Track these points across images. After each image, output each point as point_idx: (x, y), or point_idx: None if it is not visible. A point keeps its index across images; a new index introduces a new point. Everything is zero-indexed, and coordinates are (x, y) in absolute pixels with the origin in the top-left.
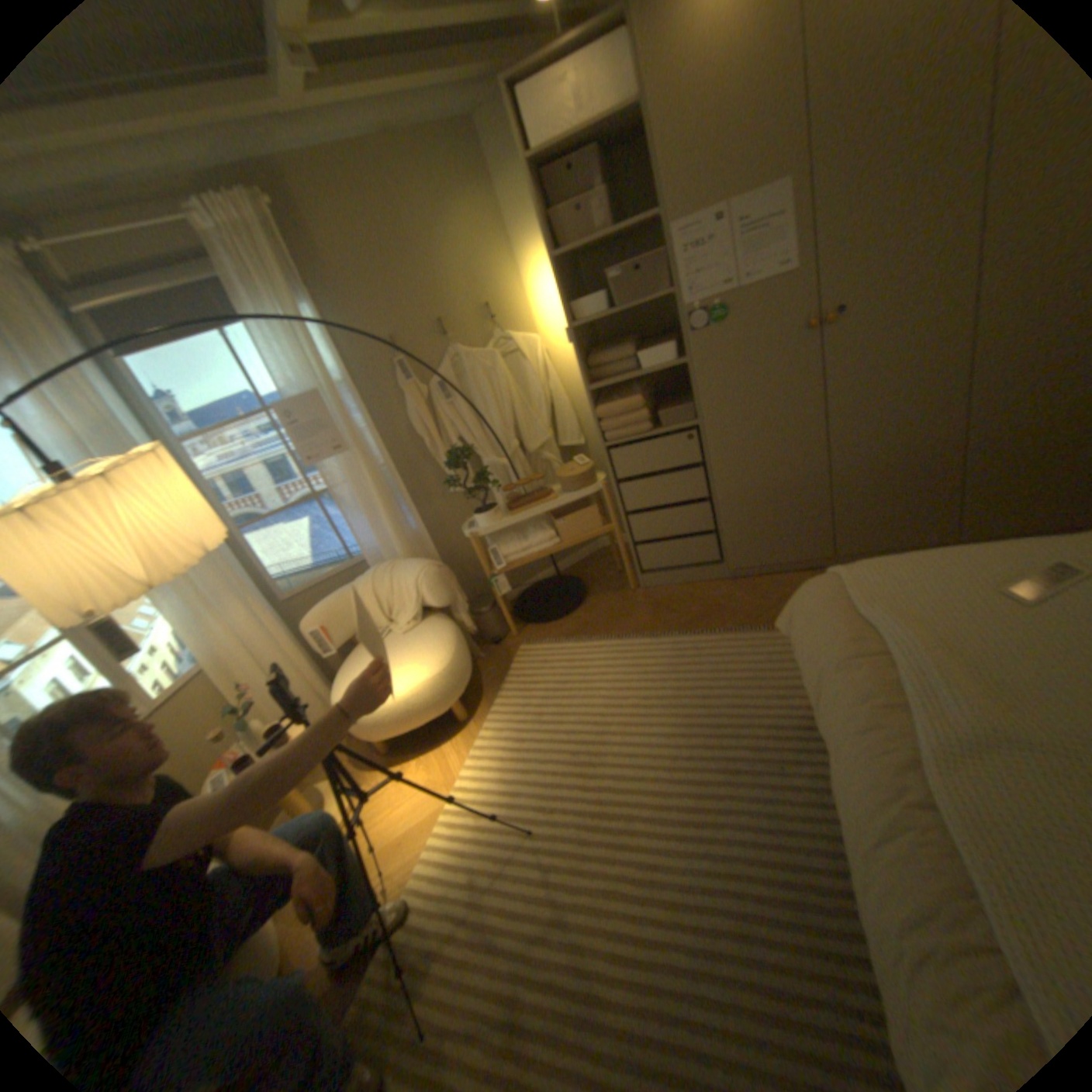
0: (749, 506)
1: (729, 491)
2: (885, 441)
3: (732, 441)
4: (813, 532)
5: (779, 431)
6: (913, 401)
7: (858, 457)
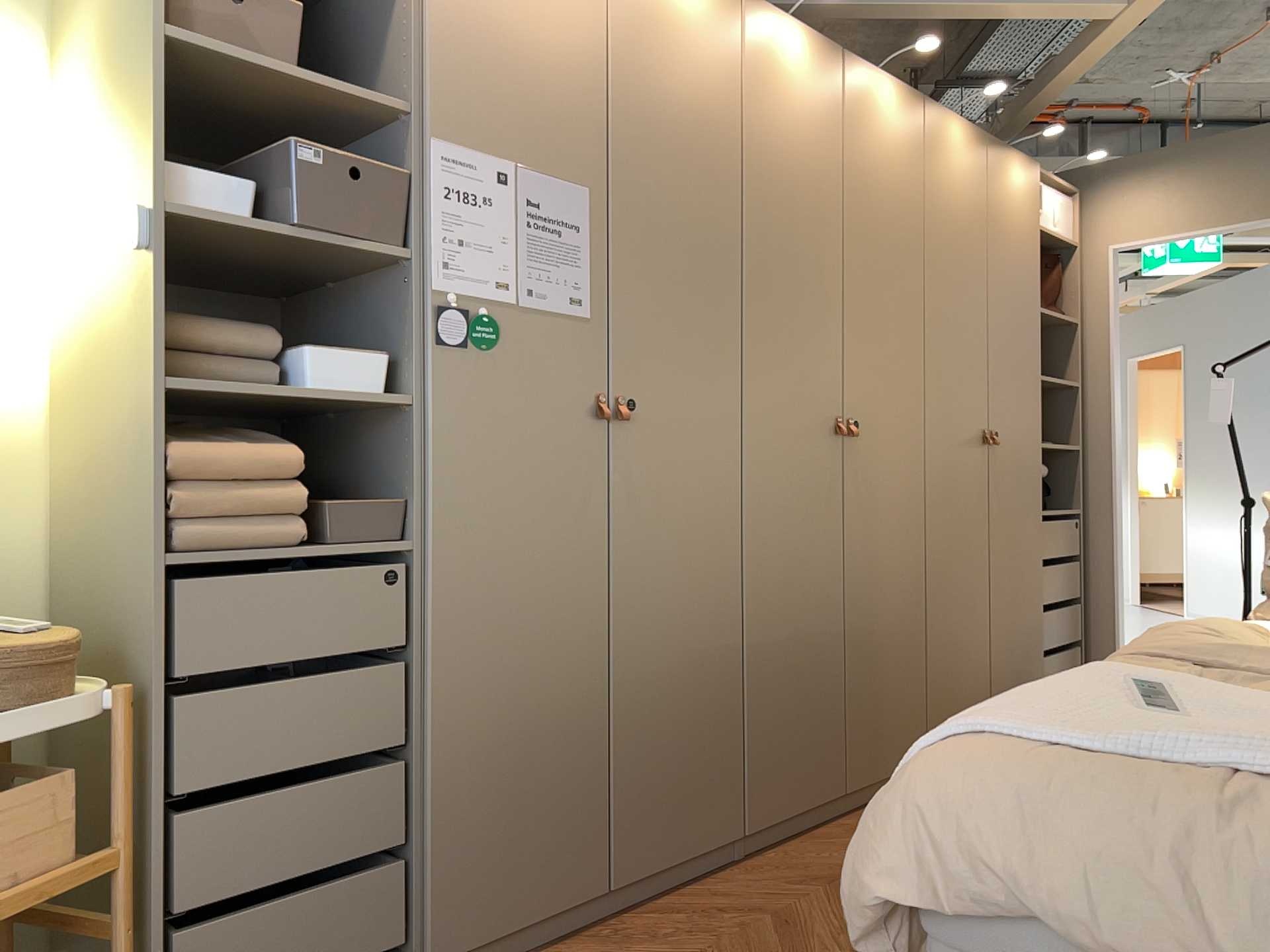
0: (487, 770)
1: (454, 729)
2: (674, 641)
3: (474, 602)
4: (584, 834)
5: (549, 594)
6: (700, 578)
7: (645, 666)
